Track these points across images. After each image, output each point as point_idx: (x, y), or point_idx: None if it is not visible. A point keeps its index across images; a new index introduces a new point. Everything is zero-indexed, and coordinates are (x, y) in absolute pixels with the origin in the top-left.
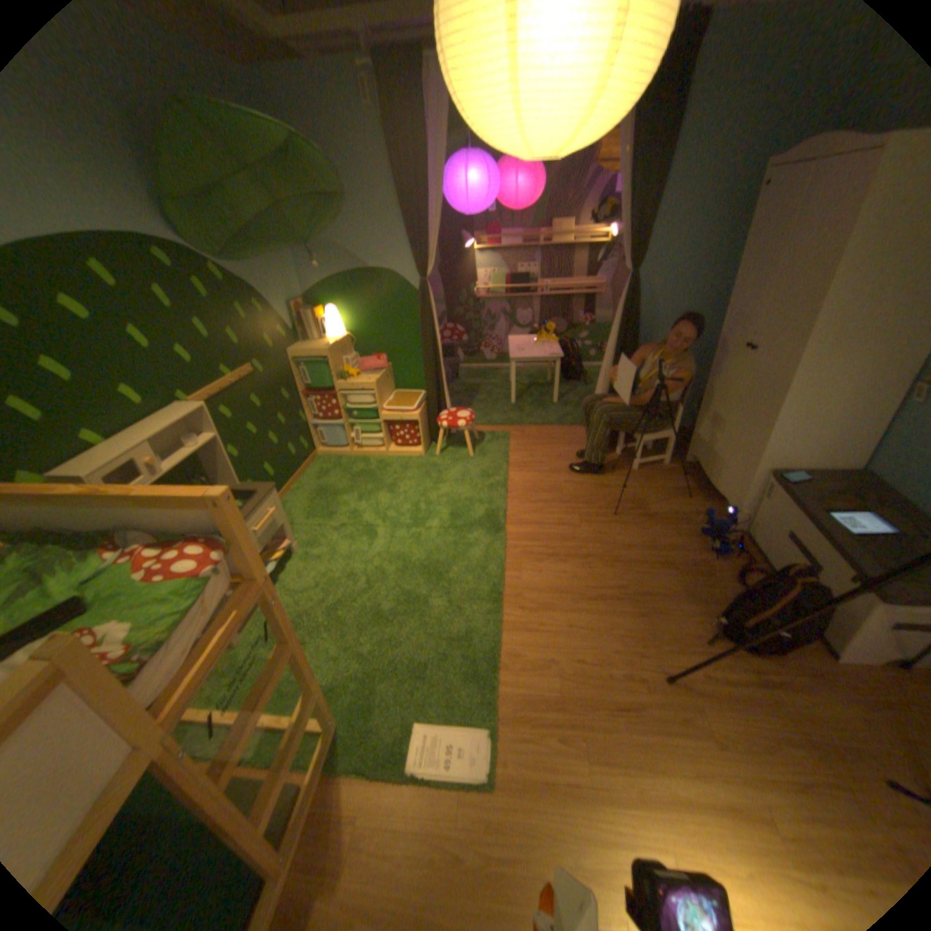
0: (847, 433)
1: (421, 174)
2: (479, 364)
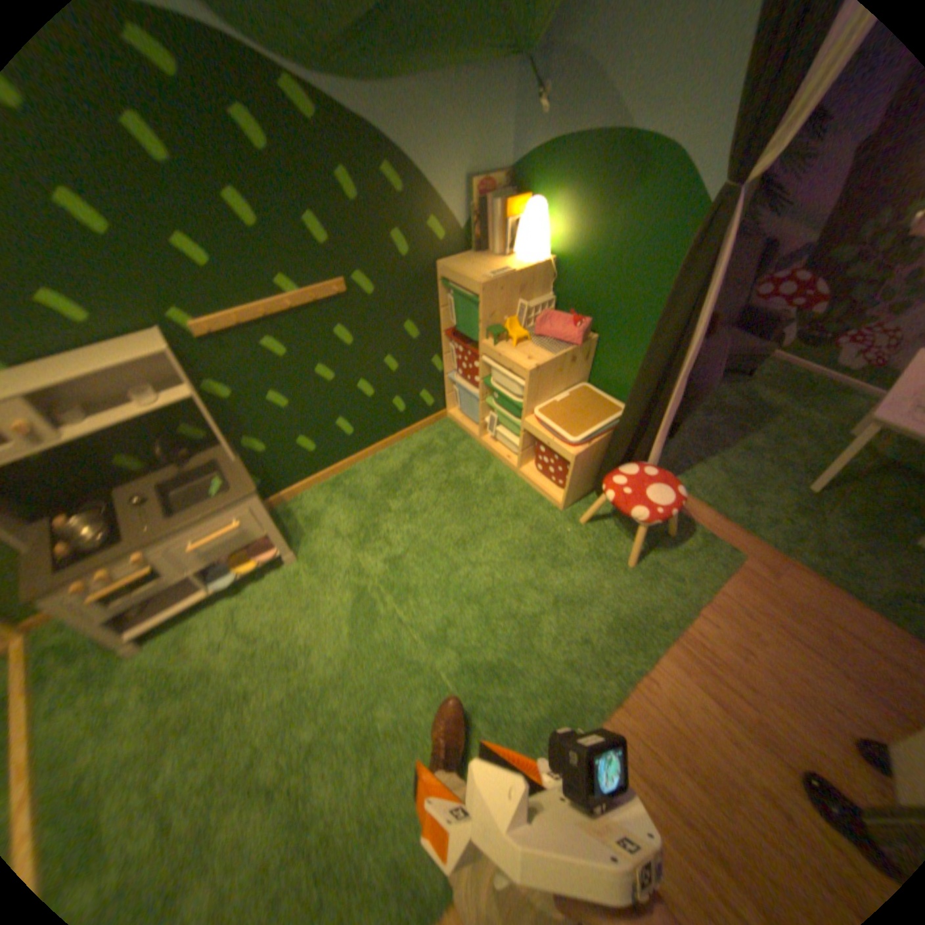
0: None
1: None
2: (818, 365)
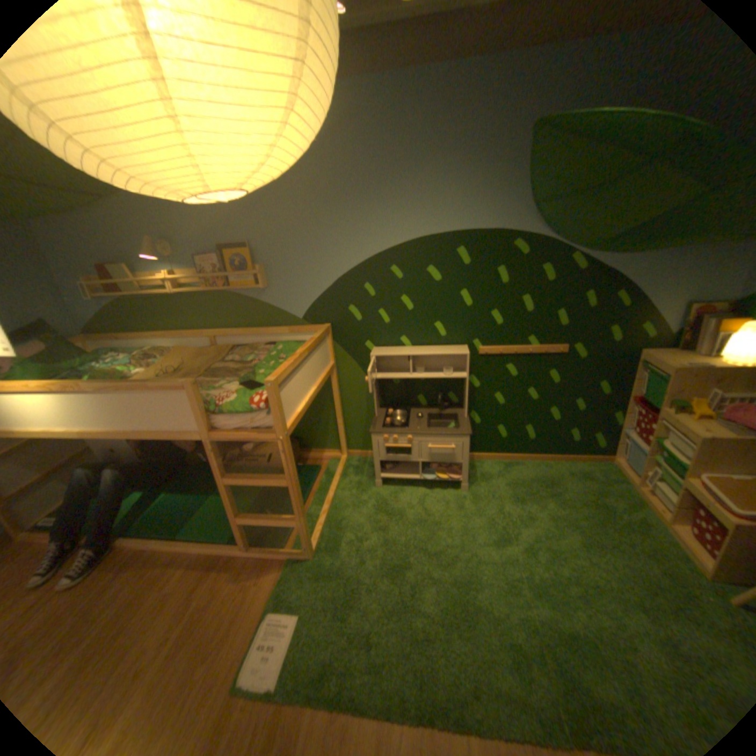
0: None
1: None
2: None
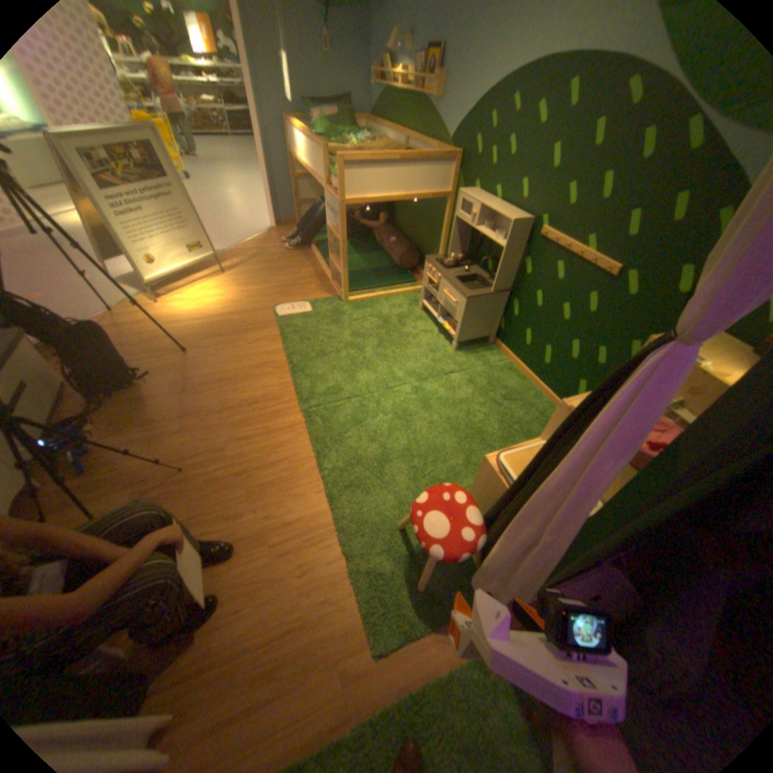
0: None
1: None
2: None
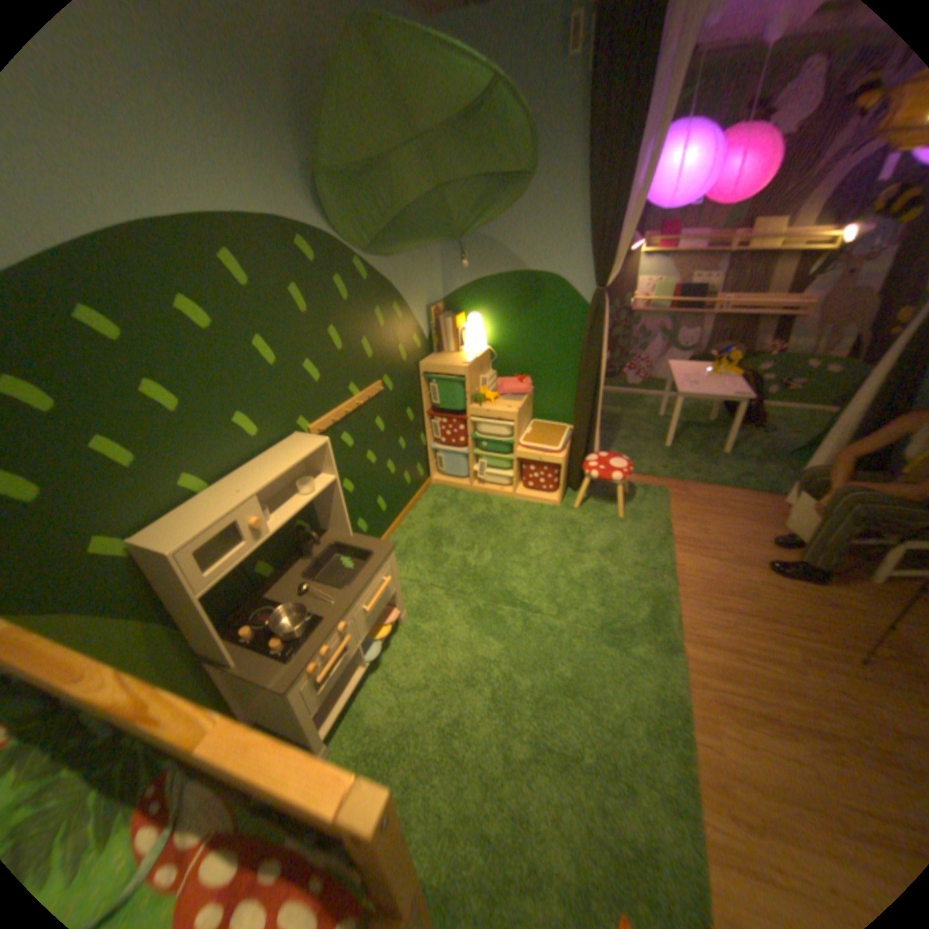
0: None
1: (632, 148)
2: (617, 388)
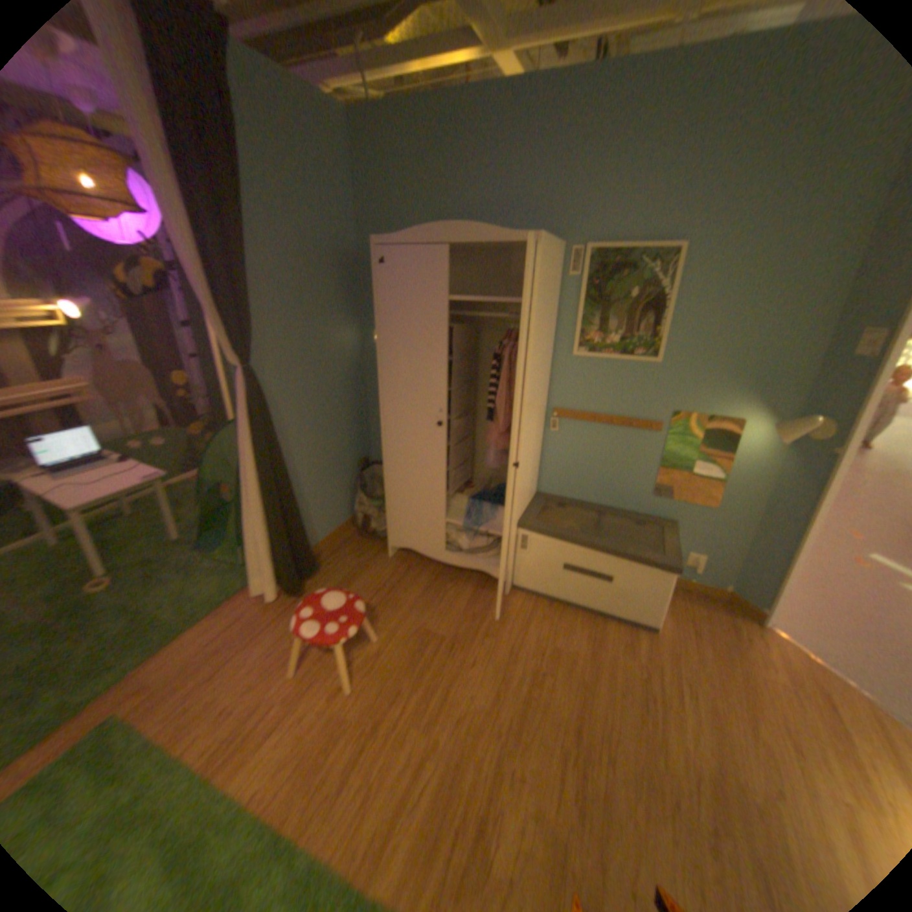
0: (533, 468)
1: None
2: None
